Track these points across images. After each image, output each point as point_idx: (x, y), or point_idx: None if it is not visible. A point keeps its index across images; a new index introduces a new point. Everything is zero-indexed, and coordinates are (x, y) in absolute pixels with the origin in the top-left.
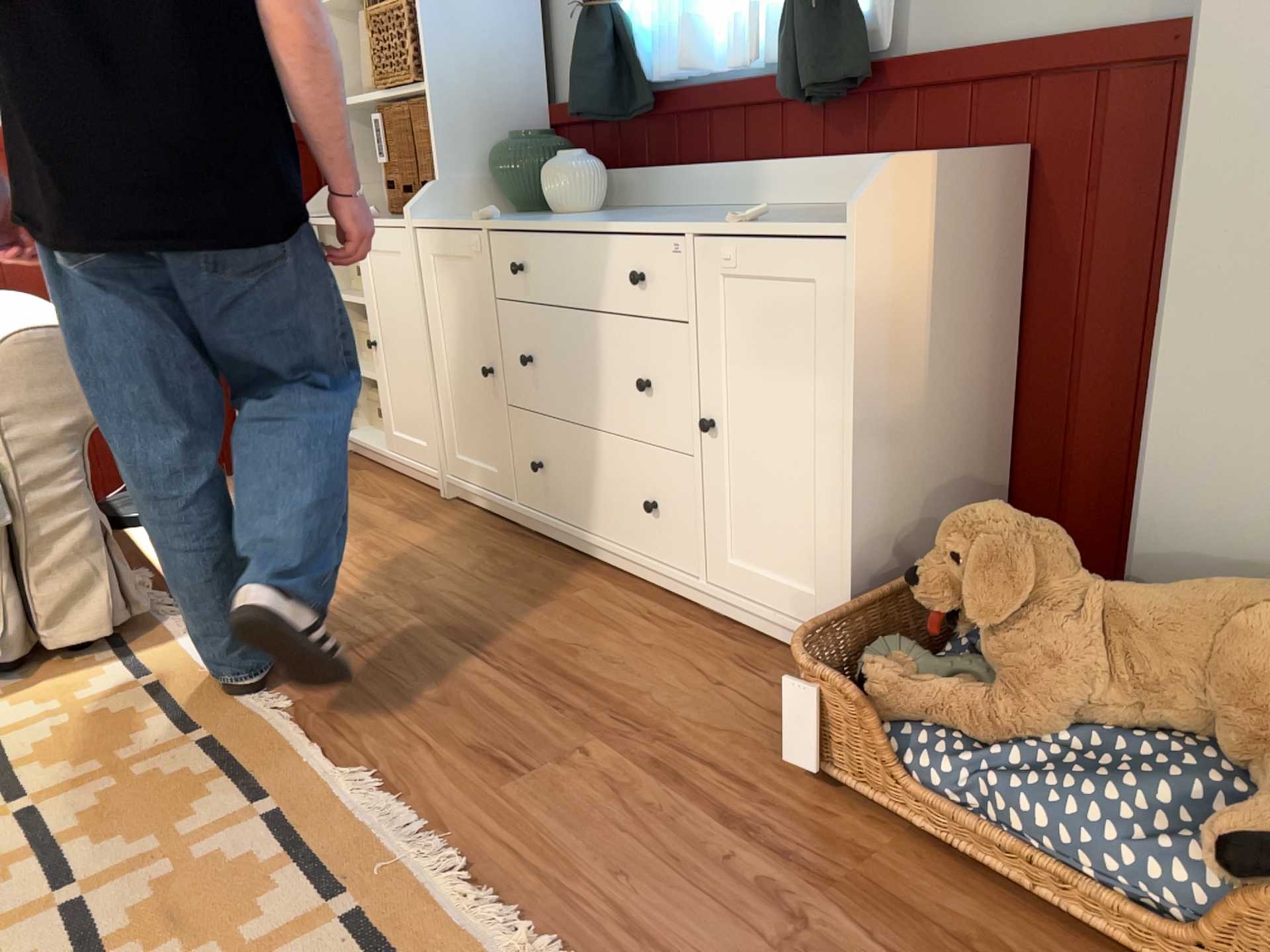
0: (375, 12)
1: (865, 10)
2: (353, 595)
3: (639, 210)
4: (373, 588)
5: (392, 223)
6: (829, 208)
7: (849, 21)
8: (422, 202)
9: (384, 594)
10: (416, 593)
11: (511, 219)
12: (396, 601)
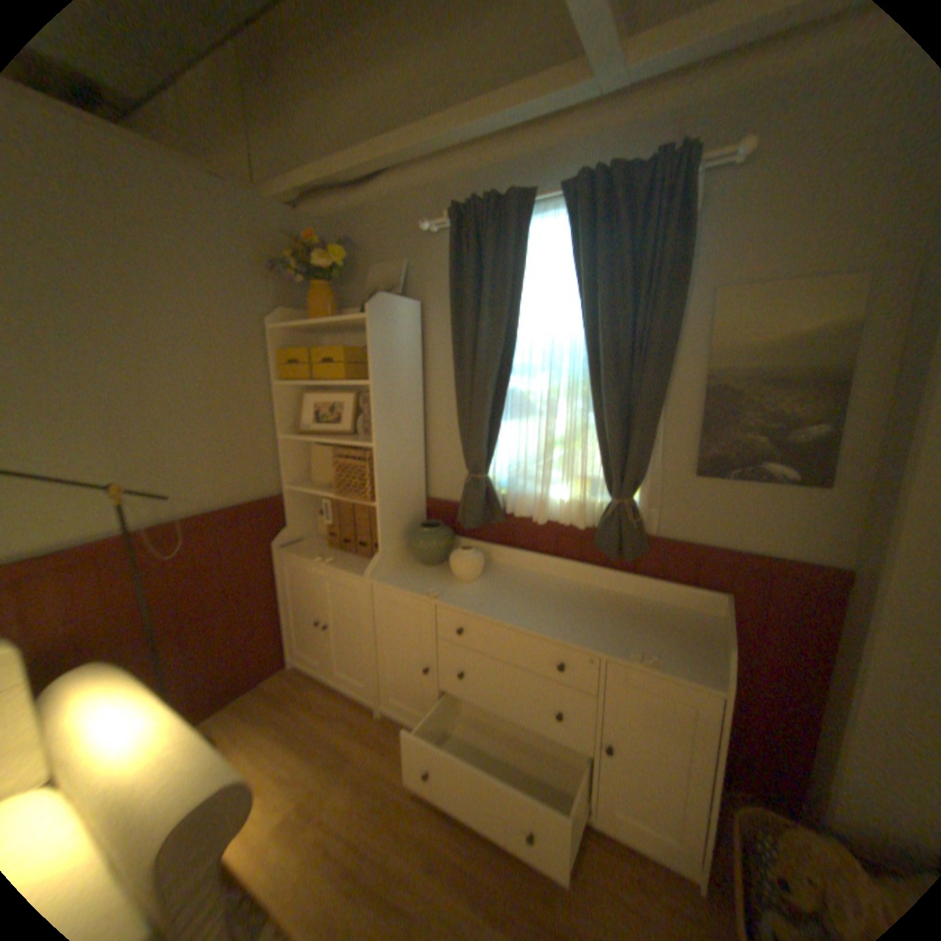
0: (335, 453)
1: (640, 513)
2: (375, 861)
3: (499, 572)
4: (385, 846)
5: (348, 571)
6: (624, 600)
7: (640, 524)
8: (374, 568)
9: (396, 854)
10: (416, 847)
11: (448, 597)
12: (407, 861)
